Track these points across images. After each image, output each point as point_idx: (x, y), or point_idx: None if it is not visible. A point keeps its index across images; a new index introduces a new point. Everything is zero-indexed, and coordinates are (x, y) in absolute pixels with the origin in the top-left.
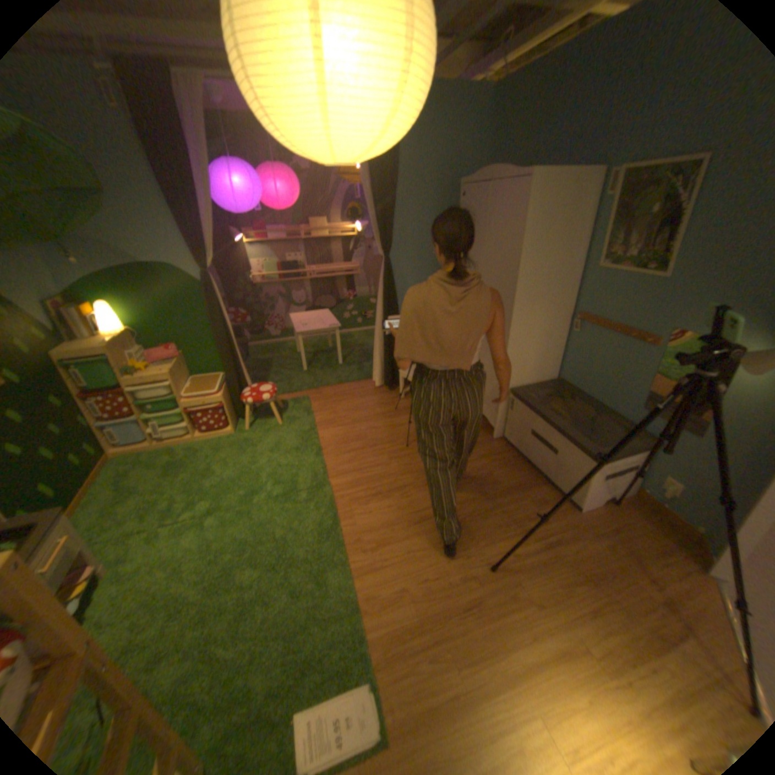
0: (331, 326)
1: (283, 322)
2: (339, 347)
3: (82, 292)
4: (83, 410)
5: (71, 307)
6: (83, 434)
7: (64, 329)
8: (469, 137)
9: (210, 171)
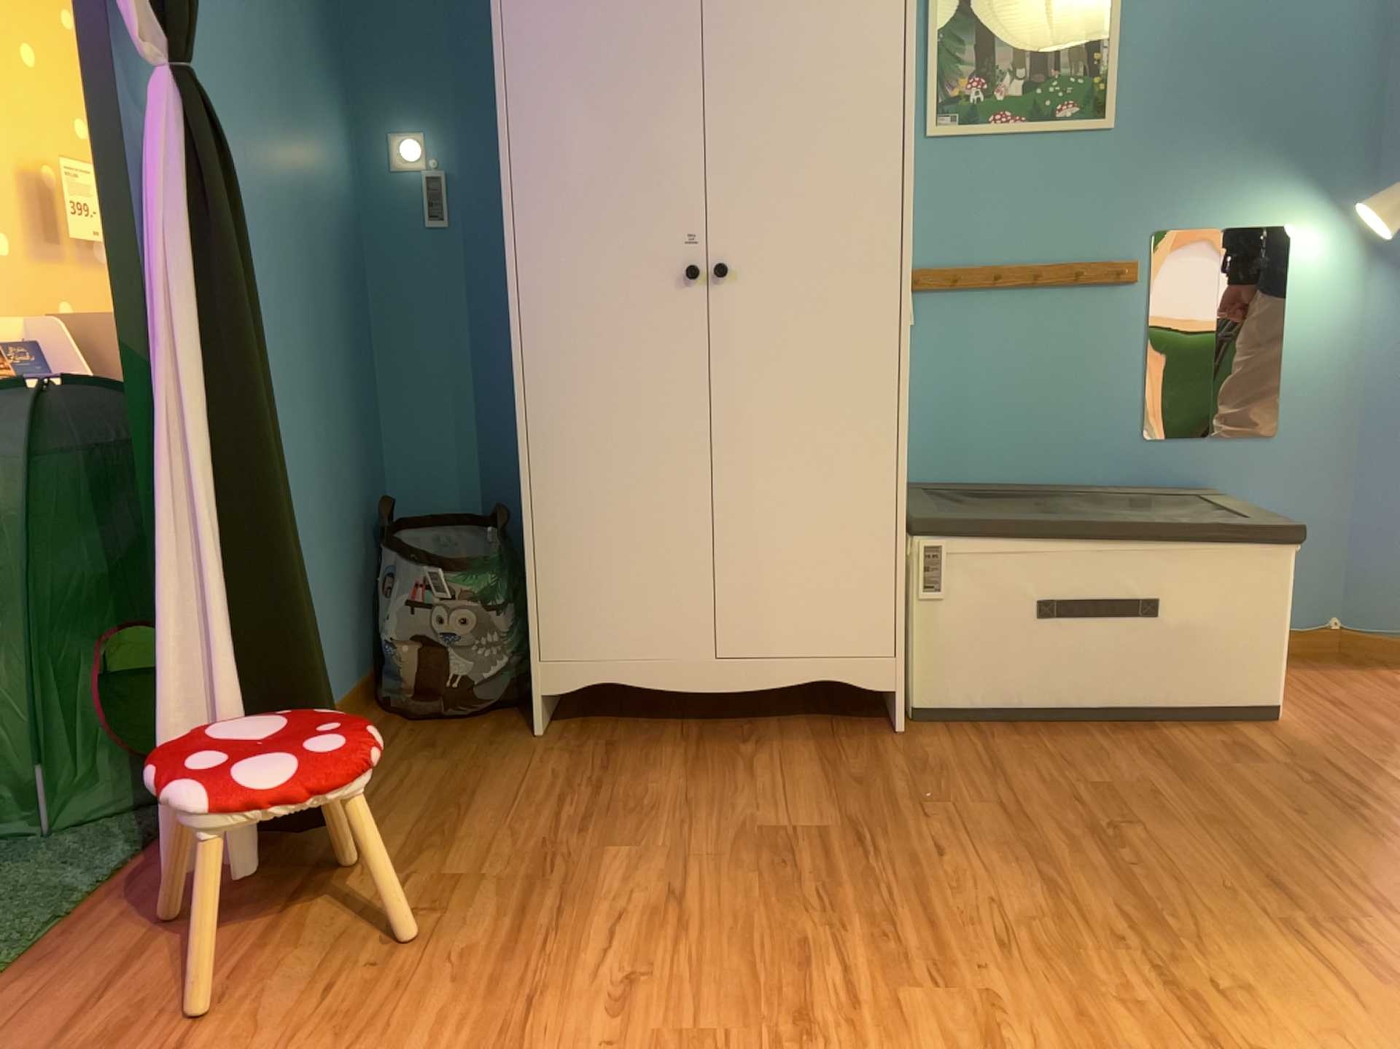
0: None
1: None
2: None
3: None
4: None
5: None
6: None
7: None
8: None
9: None
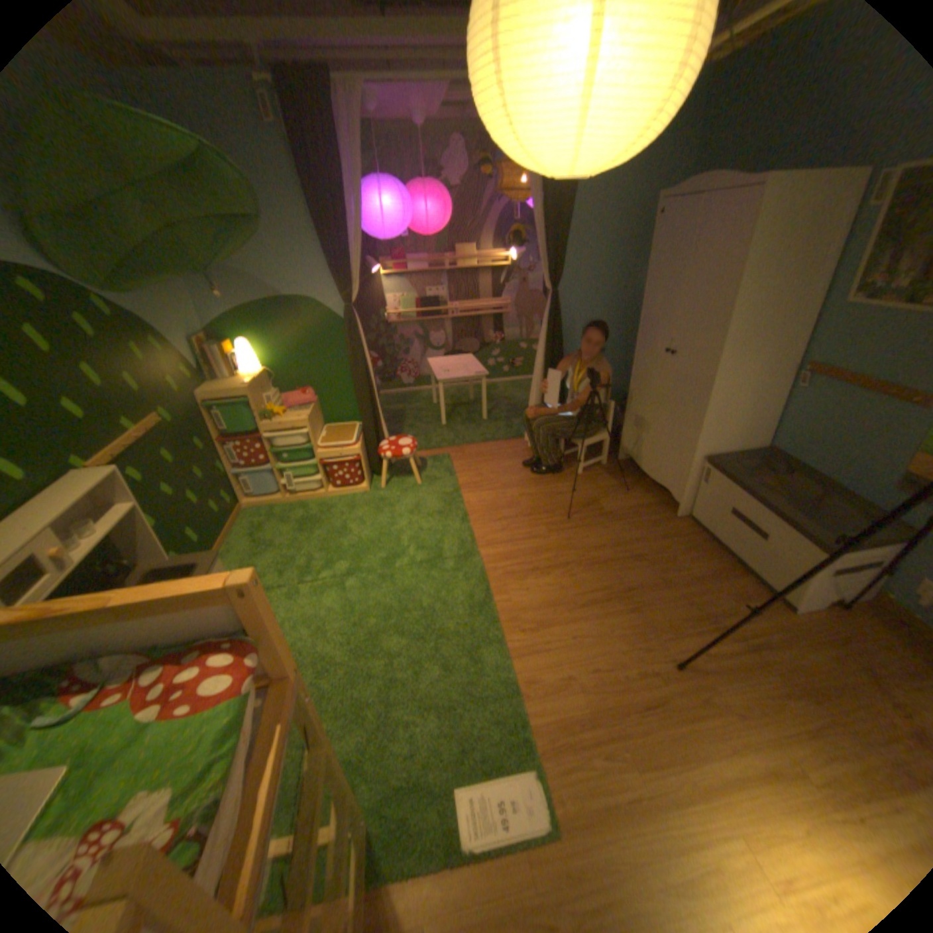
0: (477, 373)
1: (418, 367)
2: (485, 398)
3: (224, 327)
4: (222, 454)
5: (214, 343)
6: (221, 479)
7: (207, 367)
8: (671, 136)
9: (359, 191)
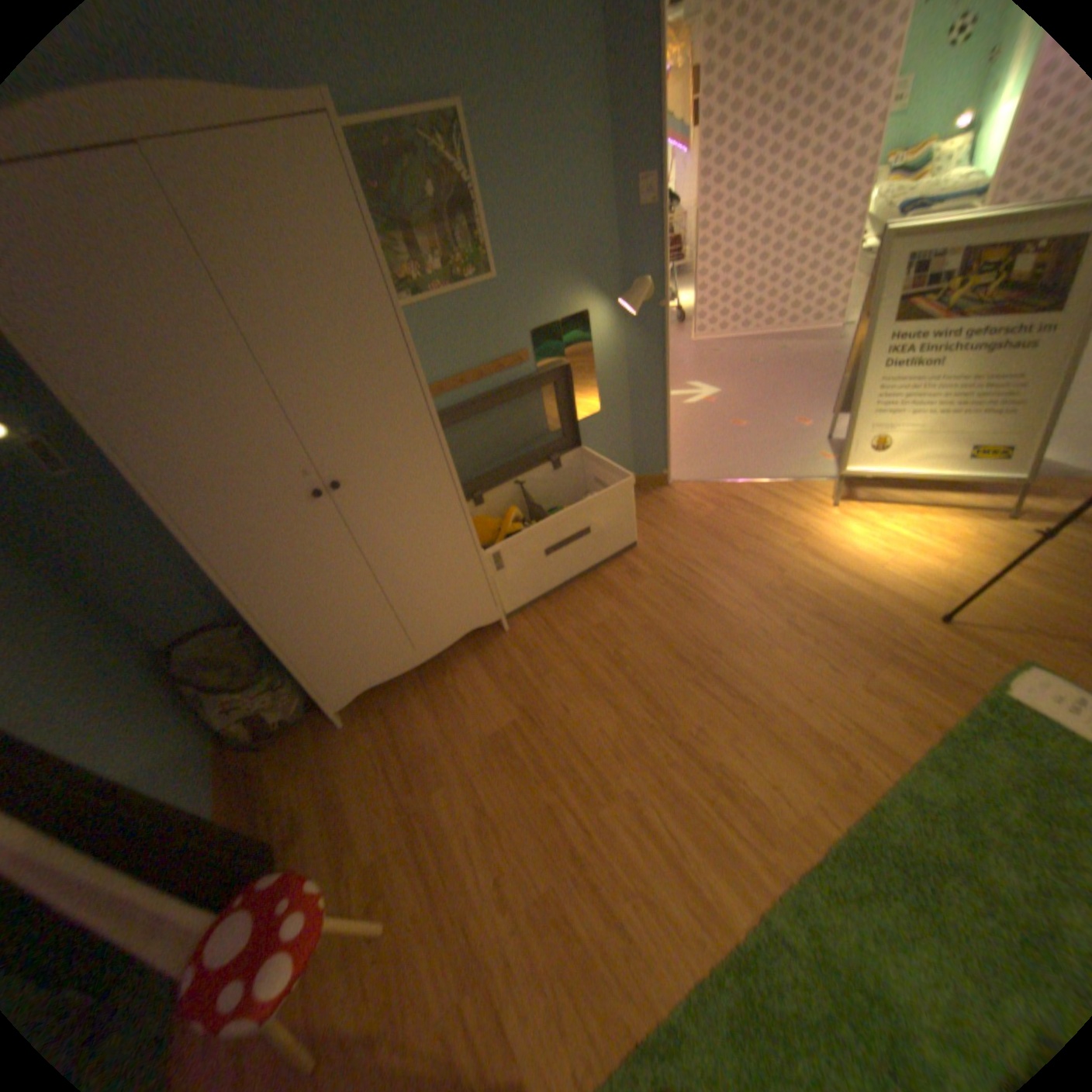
0: None
1: None
2: None
3: None
4: None
5: None
6: None
7: None
8: None
9: None
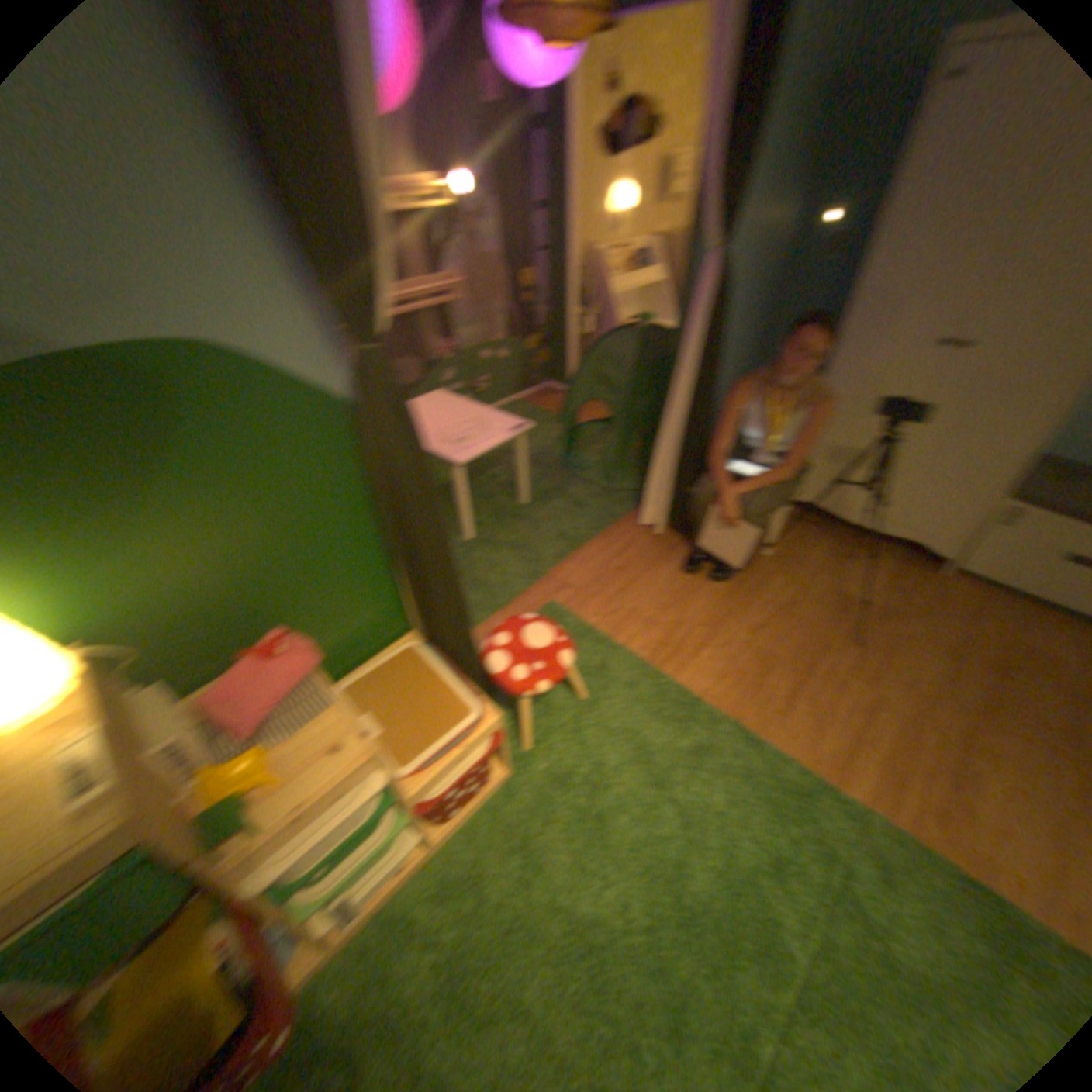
0: (515, 427)
1: None
2: (528, 467)
3: None
4: None
5: None
6: None
7: None
8: None
9: None
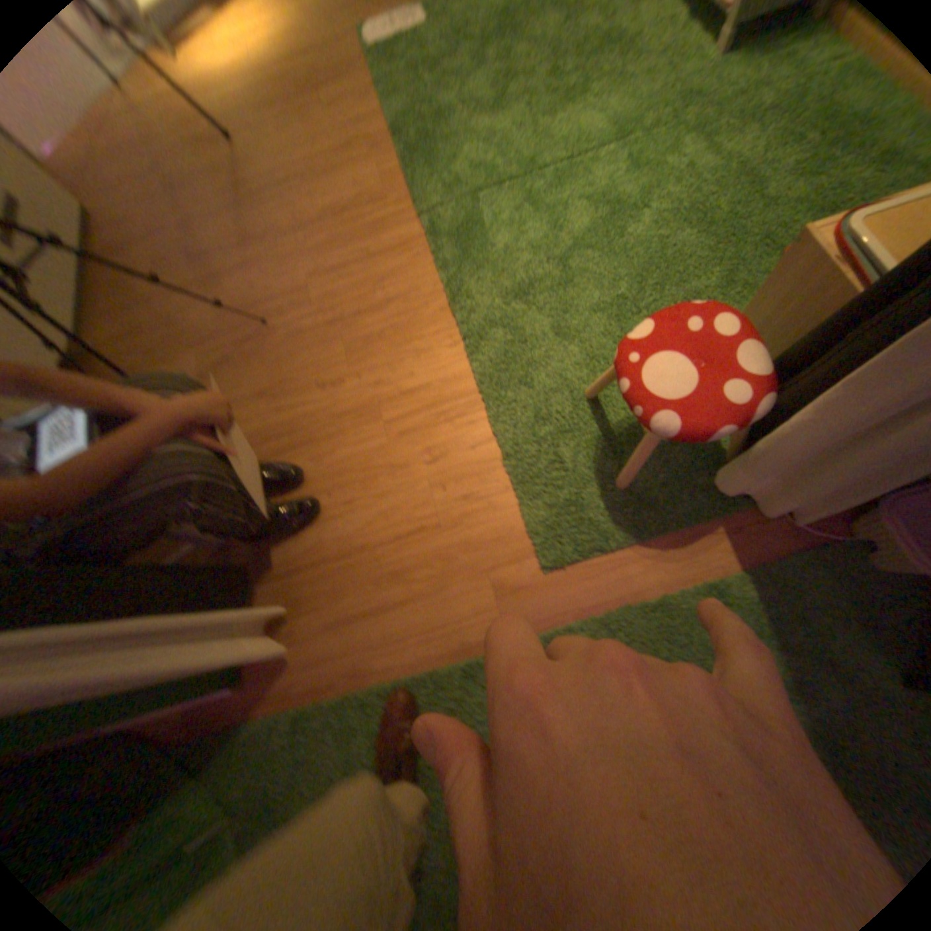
0: None
1: None
2: None
3: None
4: None
5: None
6: None
7: None
8: None
9: None
